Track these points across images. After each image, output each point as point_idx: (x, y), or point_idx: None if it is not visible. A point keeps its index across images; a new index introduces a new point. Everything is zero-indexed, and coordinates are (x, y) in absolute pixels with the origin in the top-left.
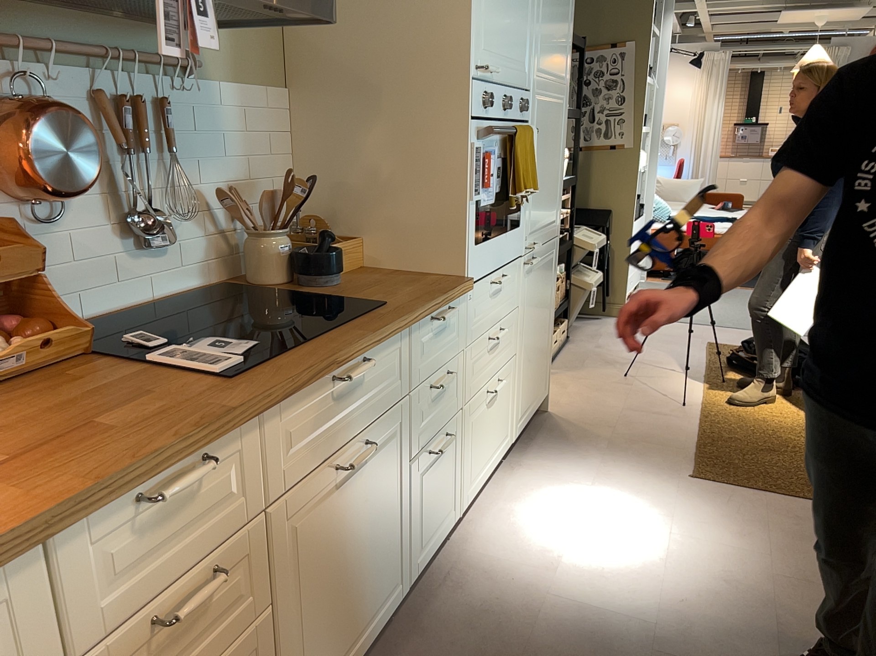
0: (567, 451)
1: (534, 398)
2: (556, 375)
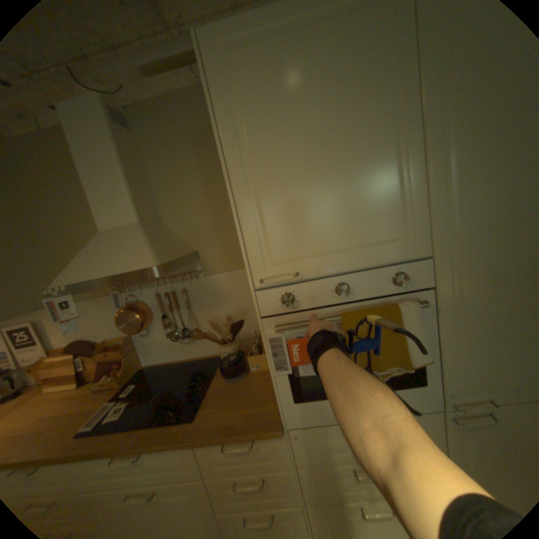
0: None
1: None
2: None
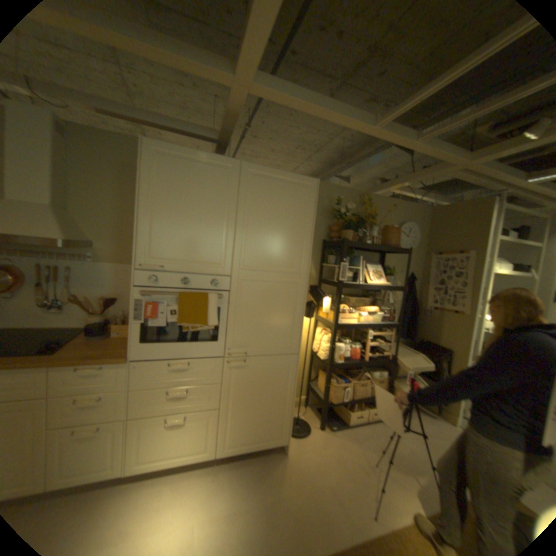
0: (248, 488)
1: (258, 443)
2: (335, 439)
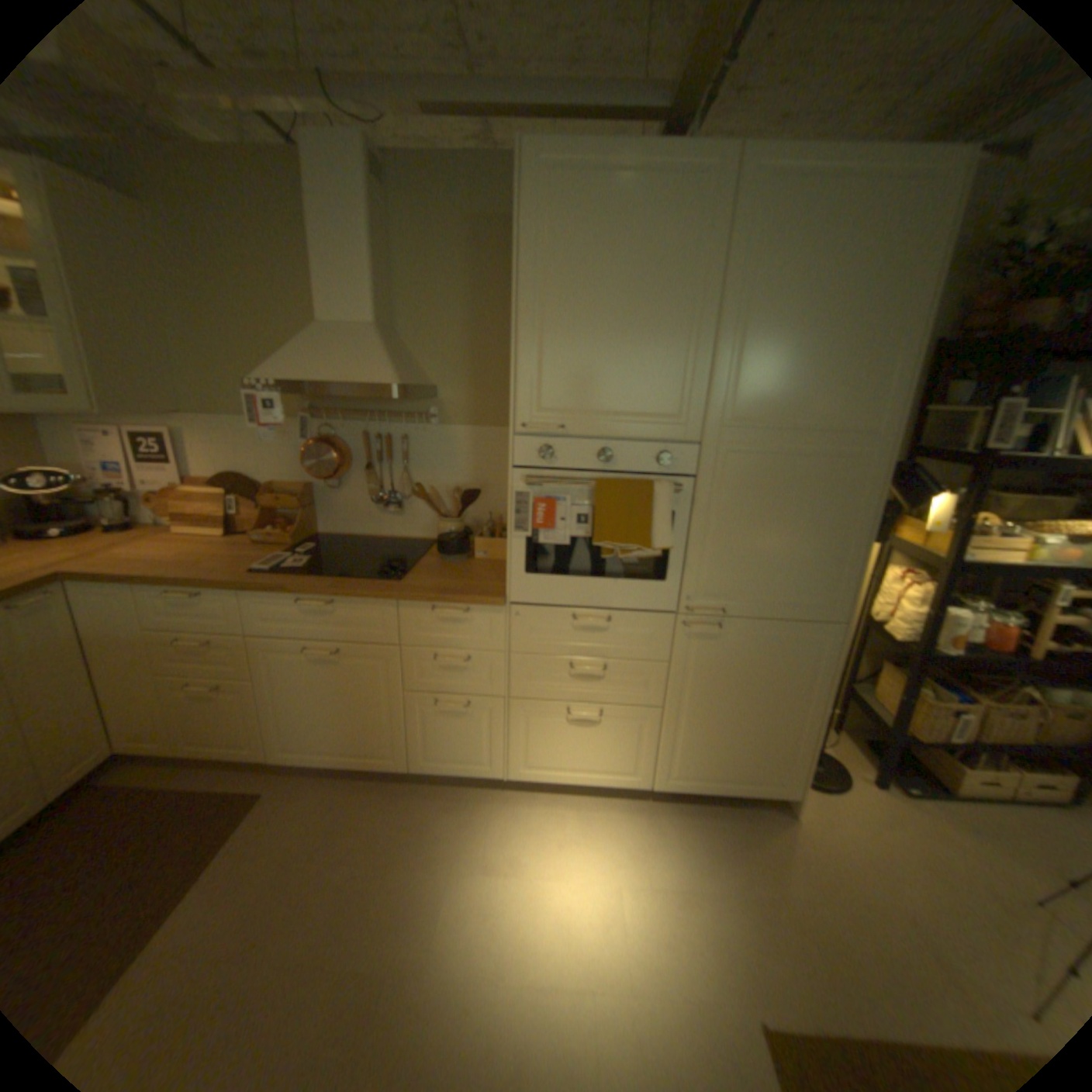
0: (716, 856)
1: (737, 782)
2: (916, 814)
